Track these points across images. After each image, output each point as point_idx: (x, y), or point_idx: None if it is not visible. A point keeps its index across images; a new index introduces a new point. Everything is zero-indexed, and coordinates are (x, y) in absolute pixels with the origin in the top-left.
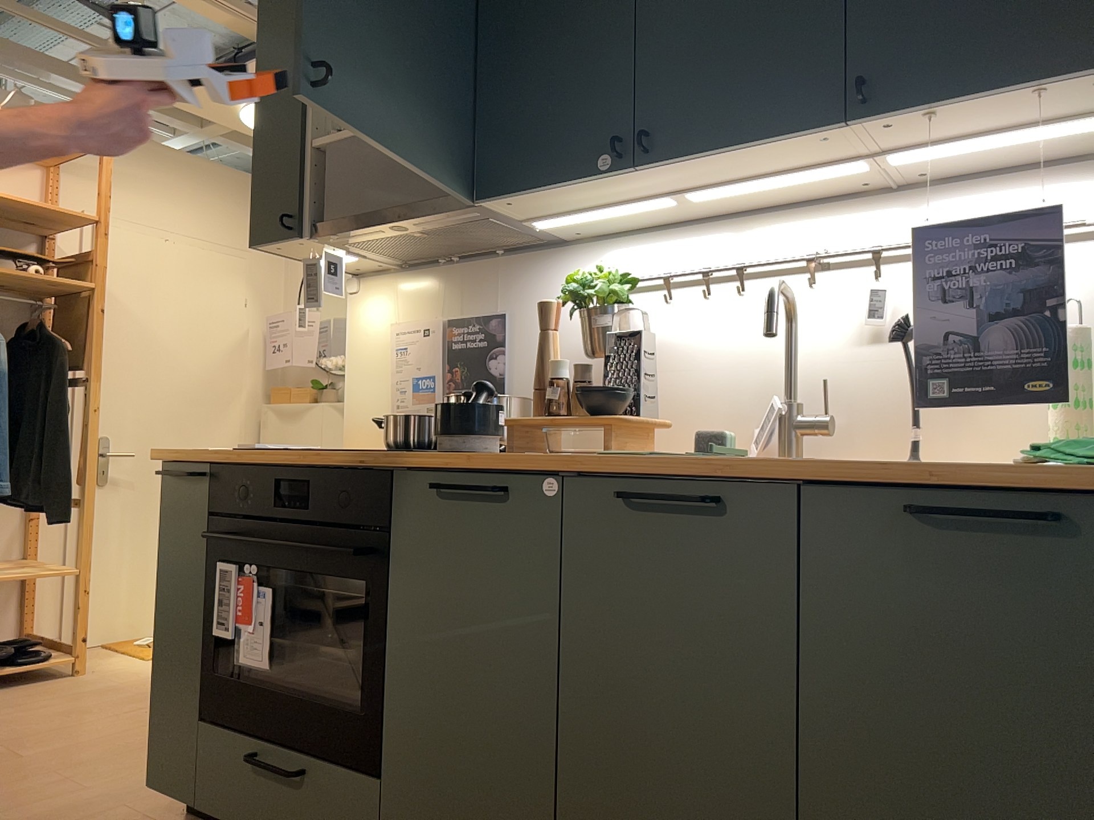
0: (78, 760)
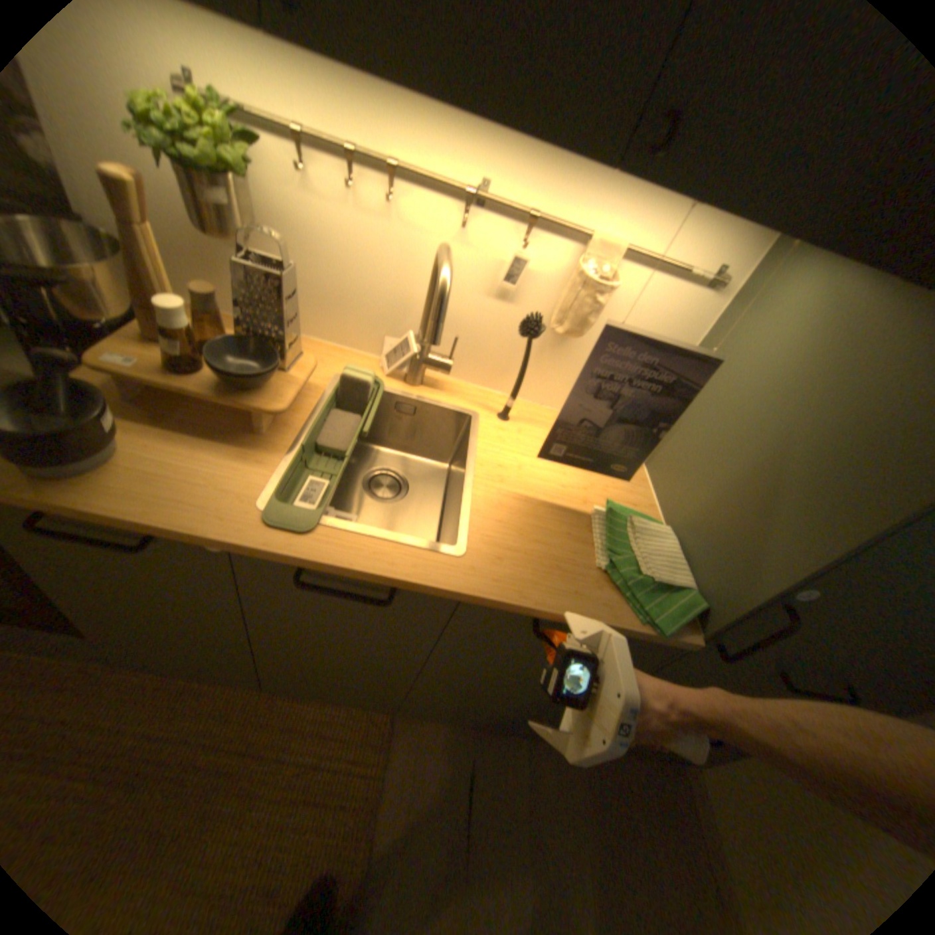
0: None
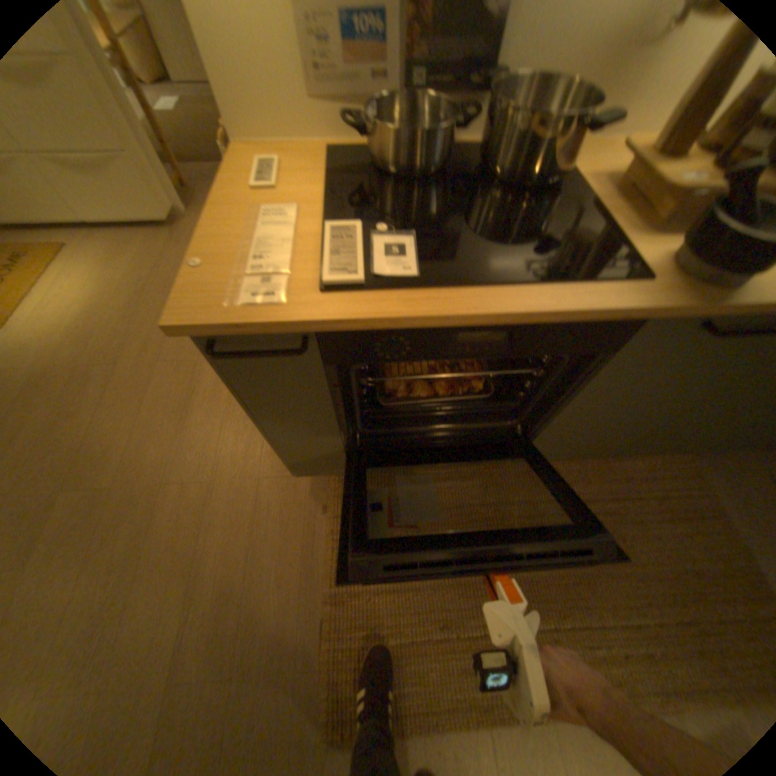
0: (156, 462)
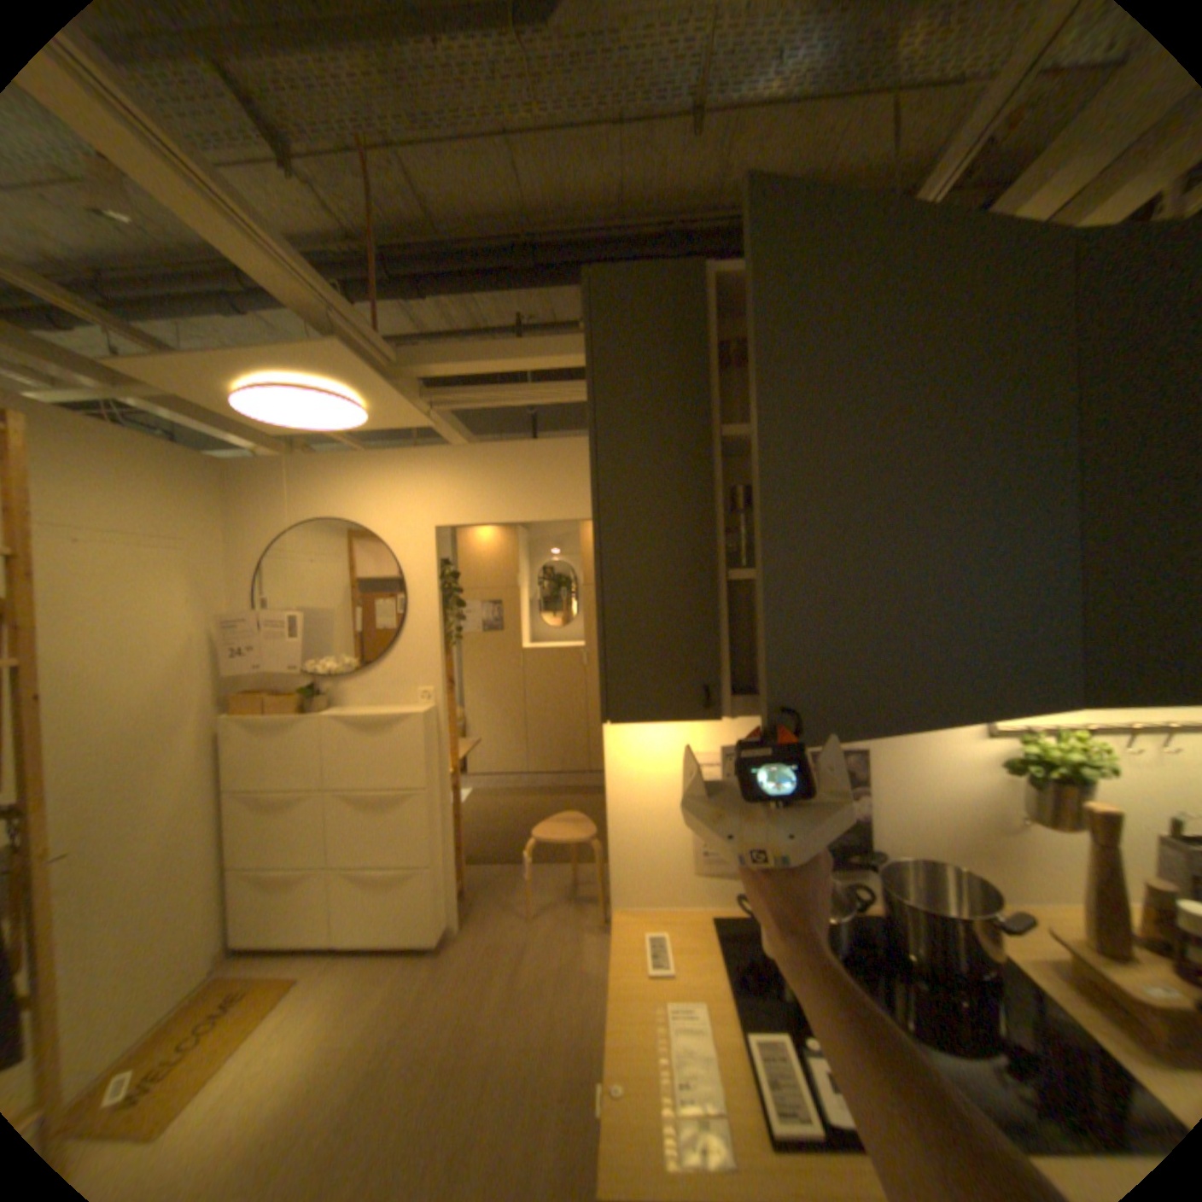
0: None
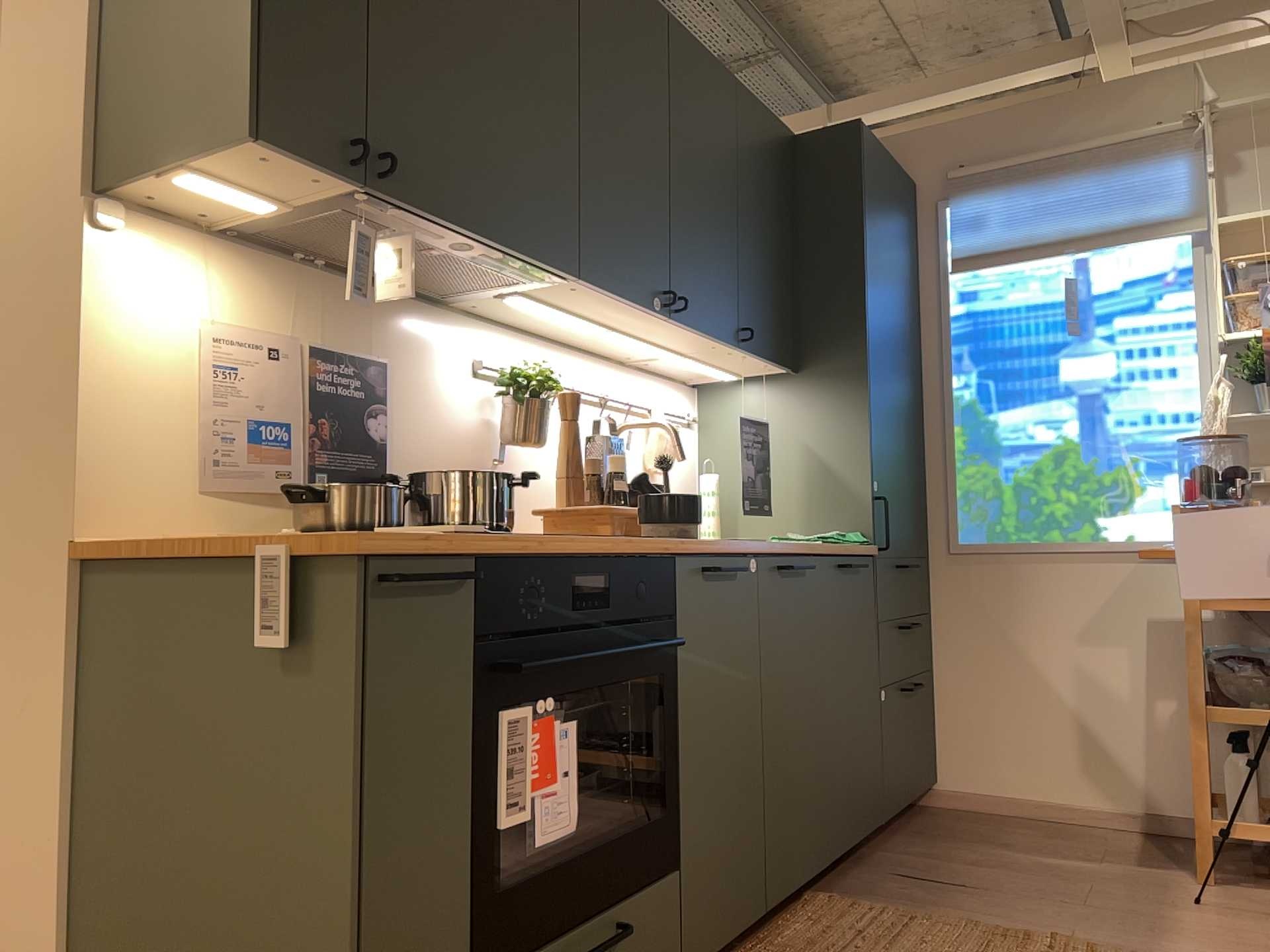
0: None
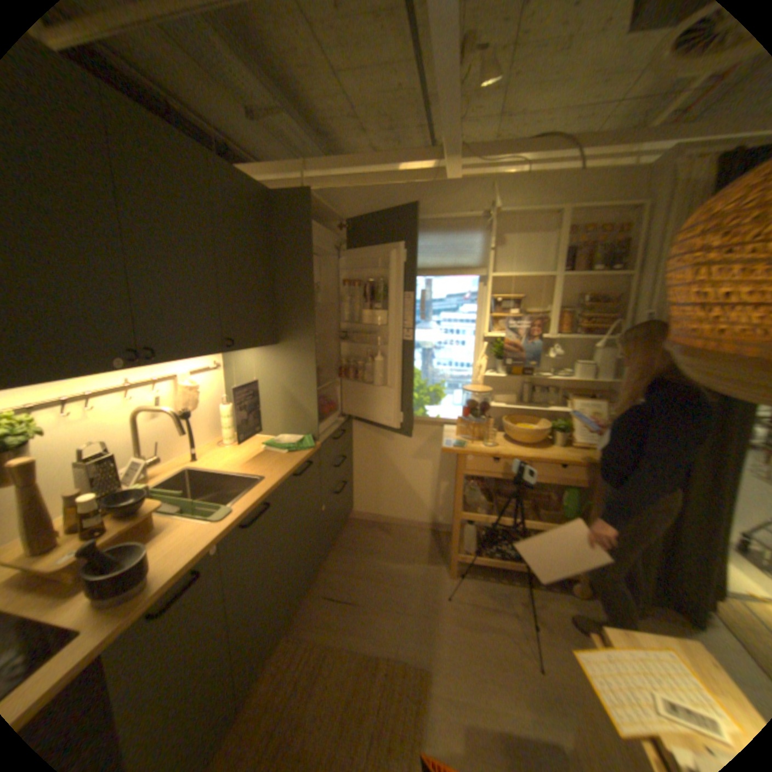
0: None
